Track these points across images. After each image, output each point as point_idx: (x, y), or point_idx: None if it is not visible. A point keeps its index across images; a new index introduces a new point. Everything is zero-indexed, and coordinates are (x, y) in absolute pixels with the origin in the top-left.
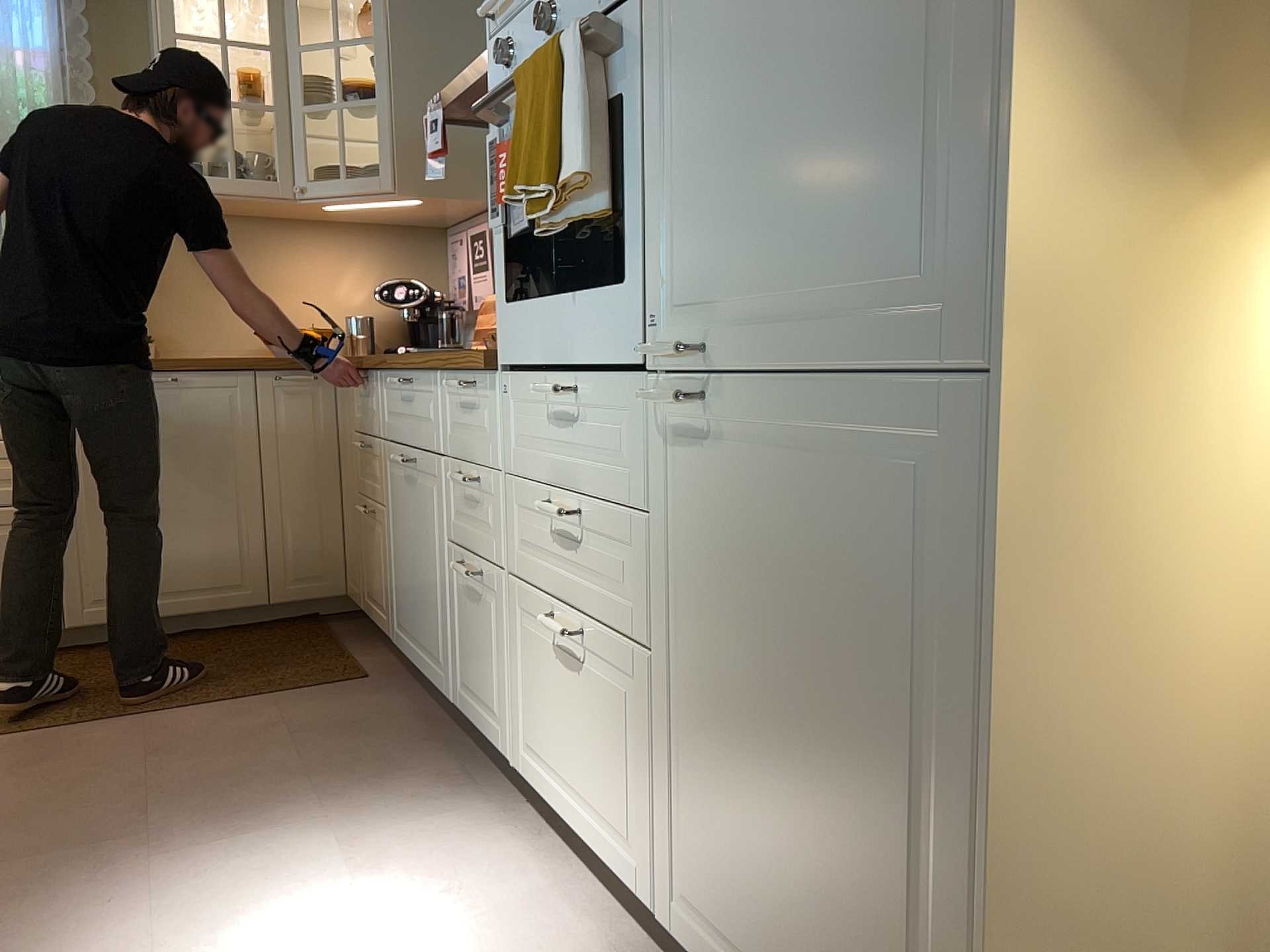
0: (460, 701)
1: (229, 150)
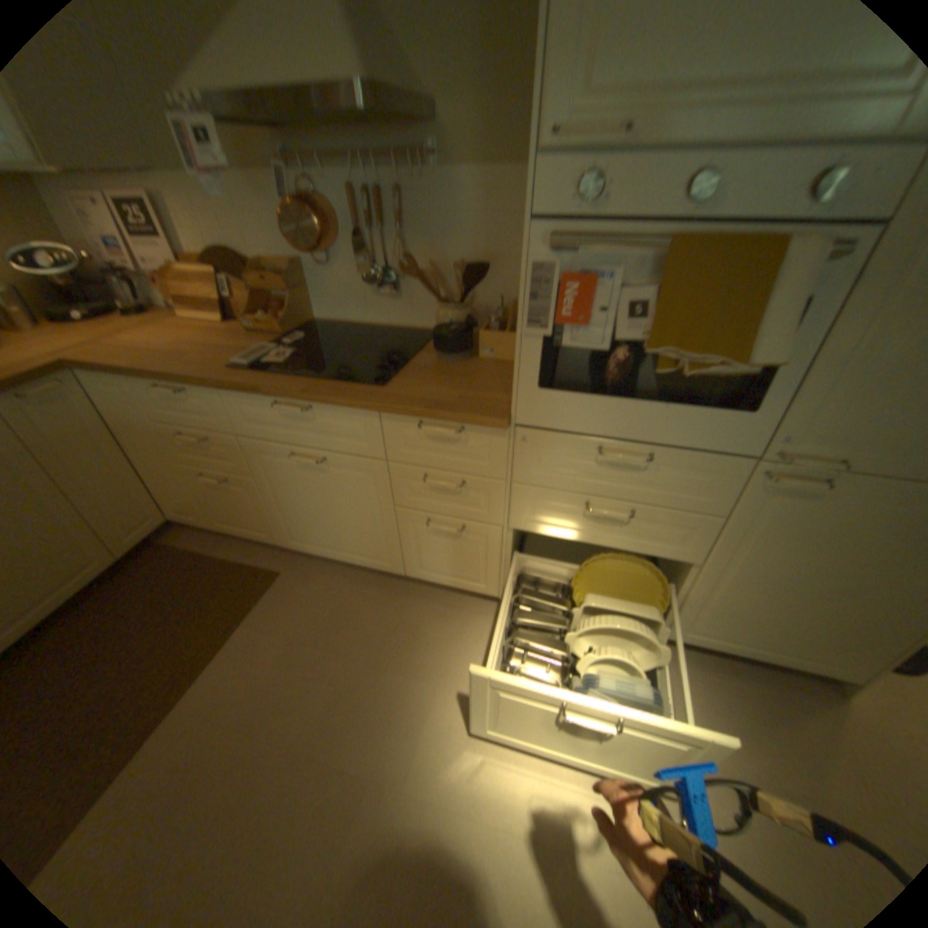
0: (416, 573)
1: None
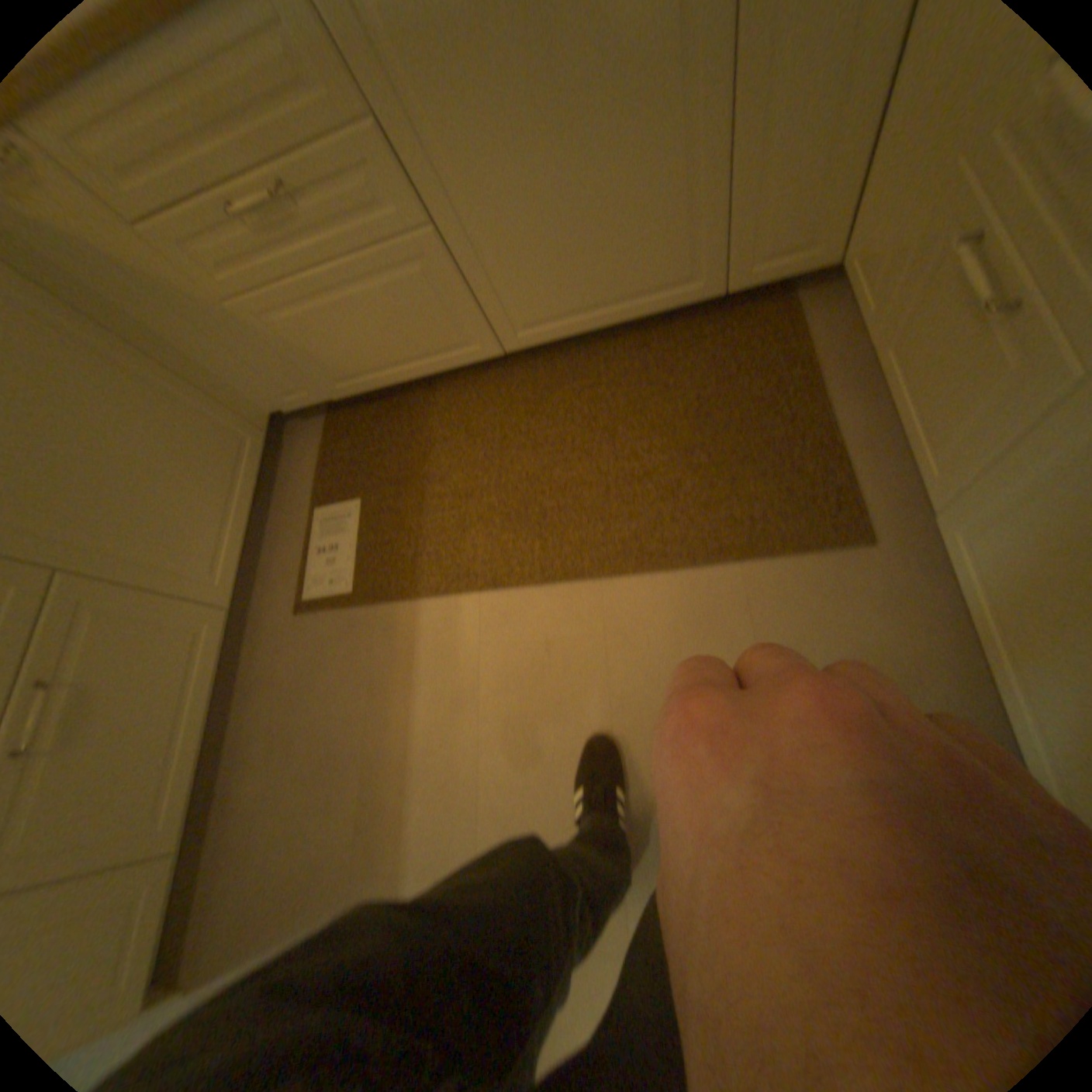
0: None
1: None
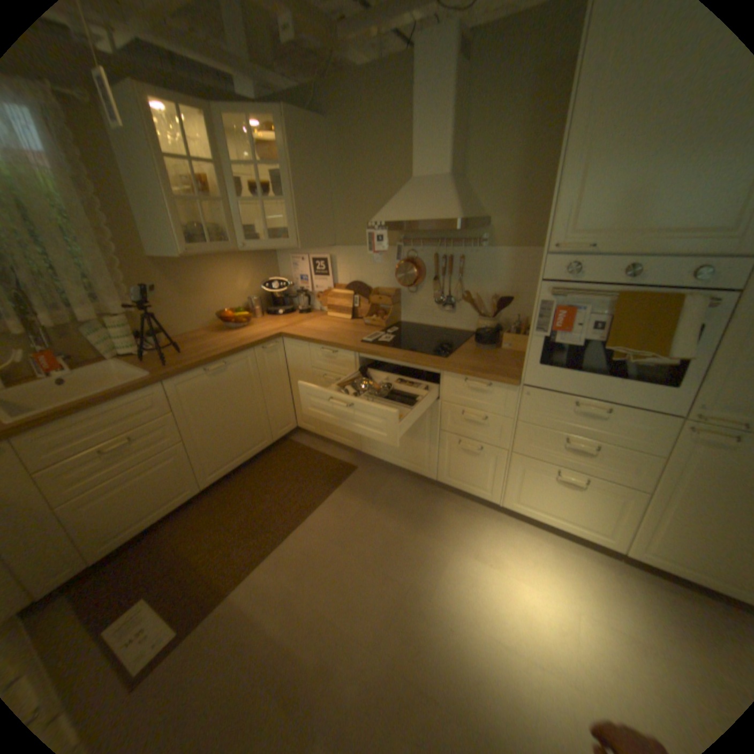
0: (444, 480)
1: (198, 226)
